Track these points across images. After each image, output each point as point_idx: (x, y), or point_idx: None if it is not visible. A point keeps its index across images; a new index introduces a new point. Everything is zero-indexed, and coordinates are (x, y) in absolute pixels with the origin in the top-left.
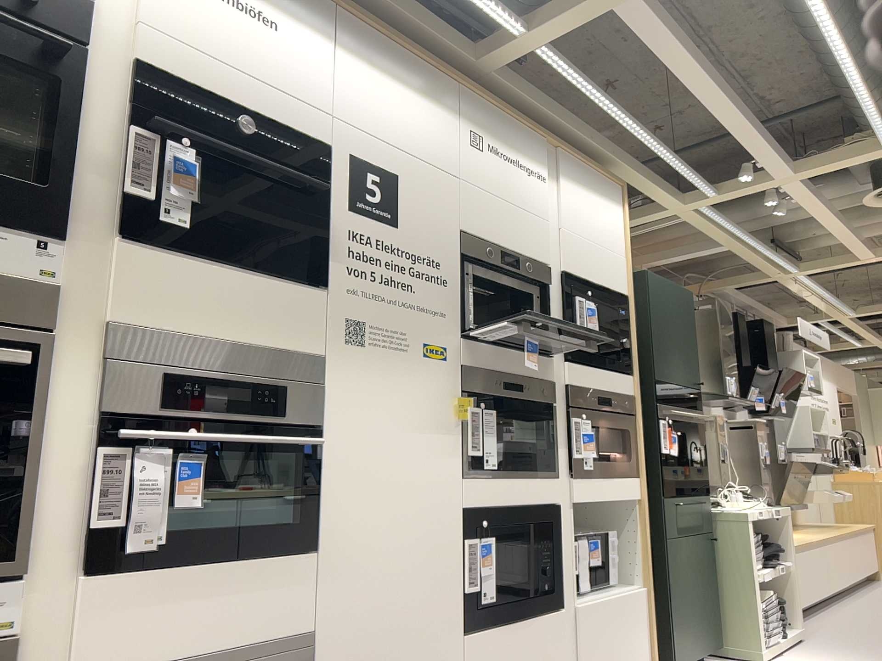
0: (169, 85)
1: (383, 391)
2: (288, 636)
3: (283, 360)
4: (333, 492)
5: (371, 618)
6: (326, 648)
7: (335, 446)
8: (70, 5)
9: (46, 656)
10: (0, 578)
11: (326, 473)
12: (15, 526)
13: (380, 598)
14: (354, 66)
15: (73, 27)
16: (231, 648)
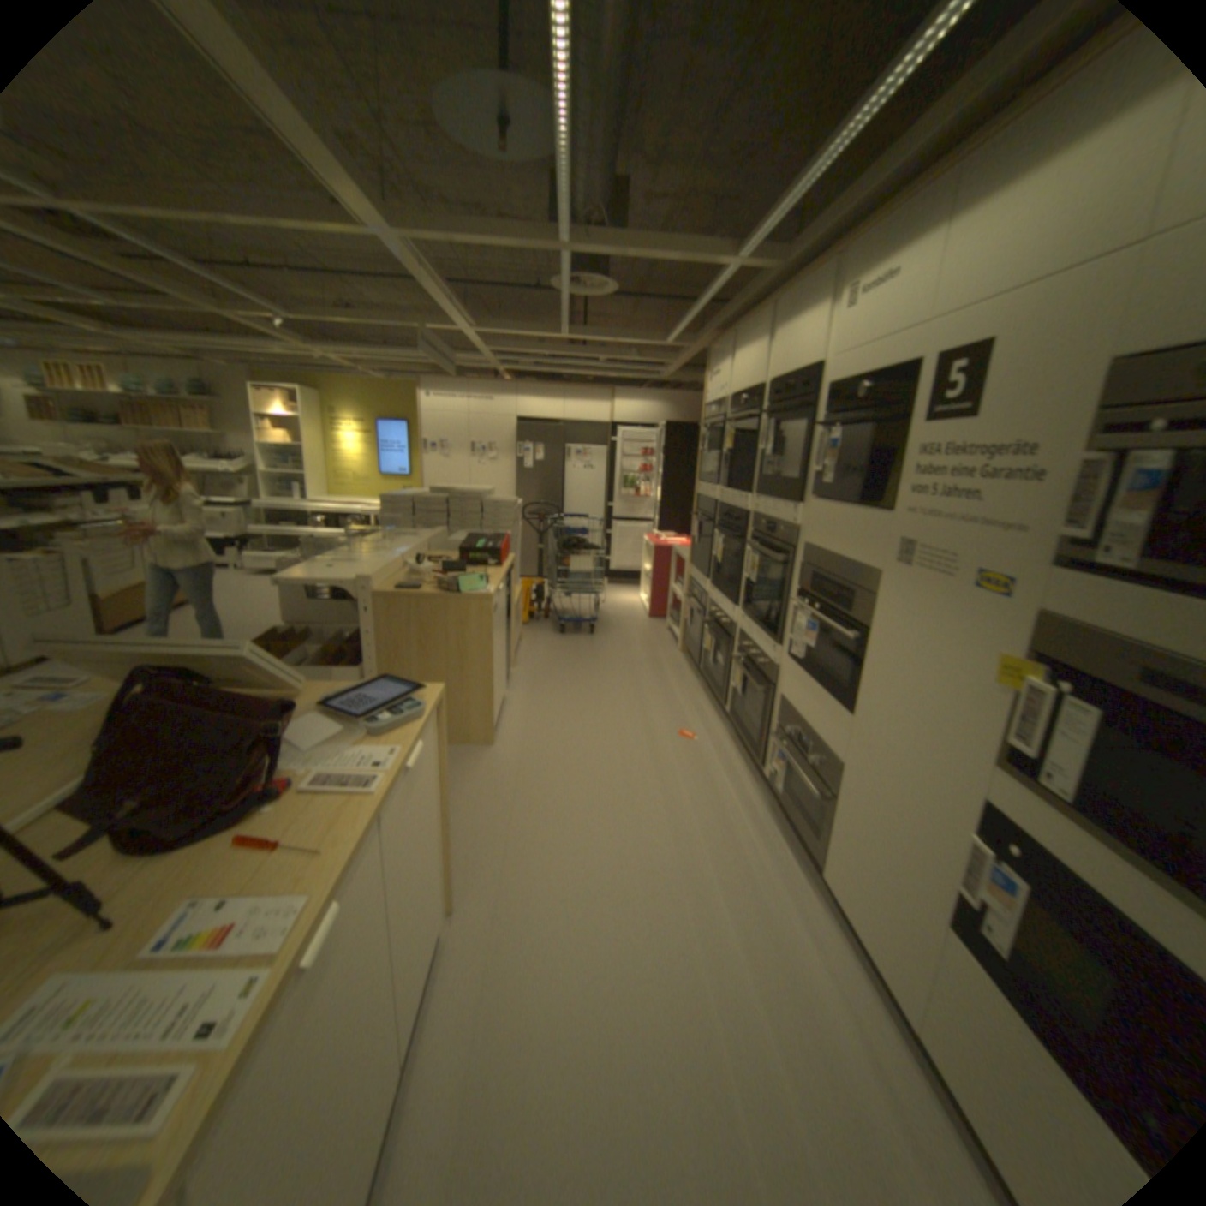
0: (838, 387)
1: (918, 612)
2: (831, 750)
3: (855, 570)
4: (866, 680)
5: (873, 796)
6: (846, 780)
7: (872, 646)
8: (813, 372)
9: (782, 679)
10: (774, 641)
11: (864, 664)
12: (778, 625)
13: (881, 789)
14: (961, 224)
15: (811, 385)
16: (813, 729)
